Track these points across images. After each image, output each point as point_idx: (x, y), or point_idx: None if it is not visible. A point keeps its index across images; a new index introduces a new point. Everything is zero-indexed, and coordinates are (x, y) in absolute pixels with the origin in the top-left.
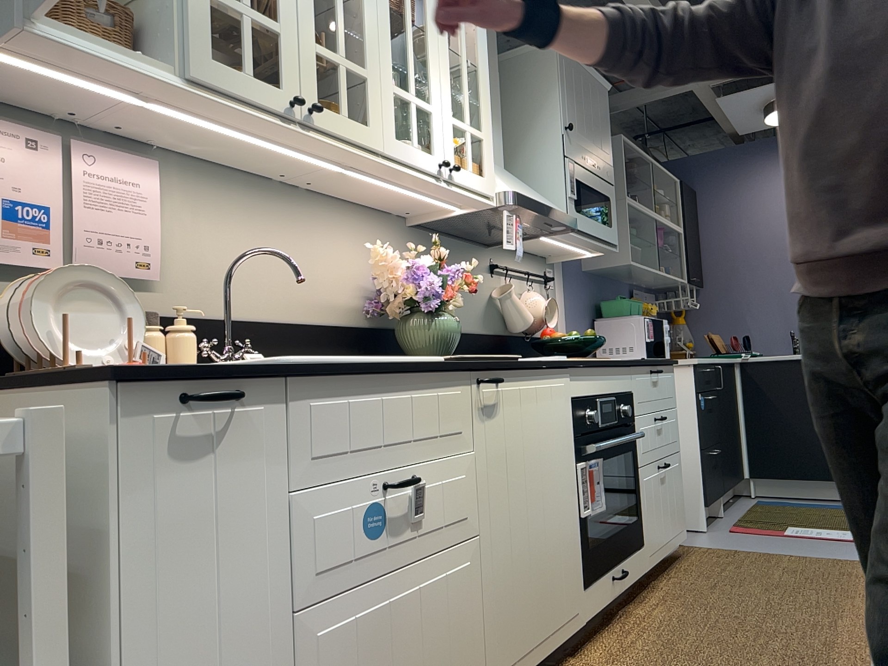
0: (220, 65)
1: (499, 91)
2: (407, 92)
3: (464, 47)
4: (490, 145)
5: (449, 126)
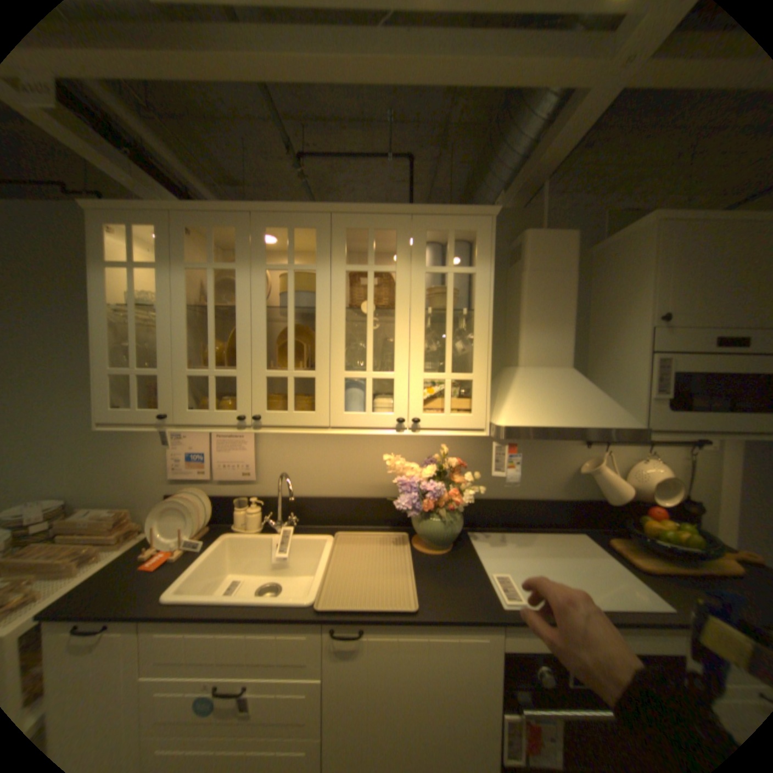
0: (194, 411)
1: (572, 290)
2: (363, 372)
3: (449, 304)
4: (482, 384)
5: (417, 383)
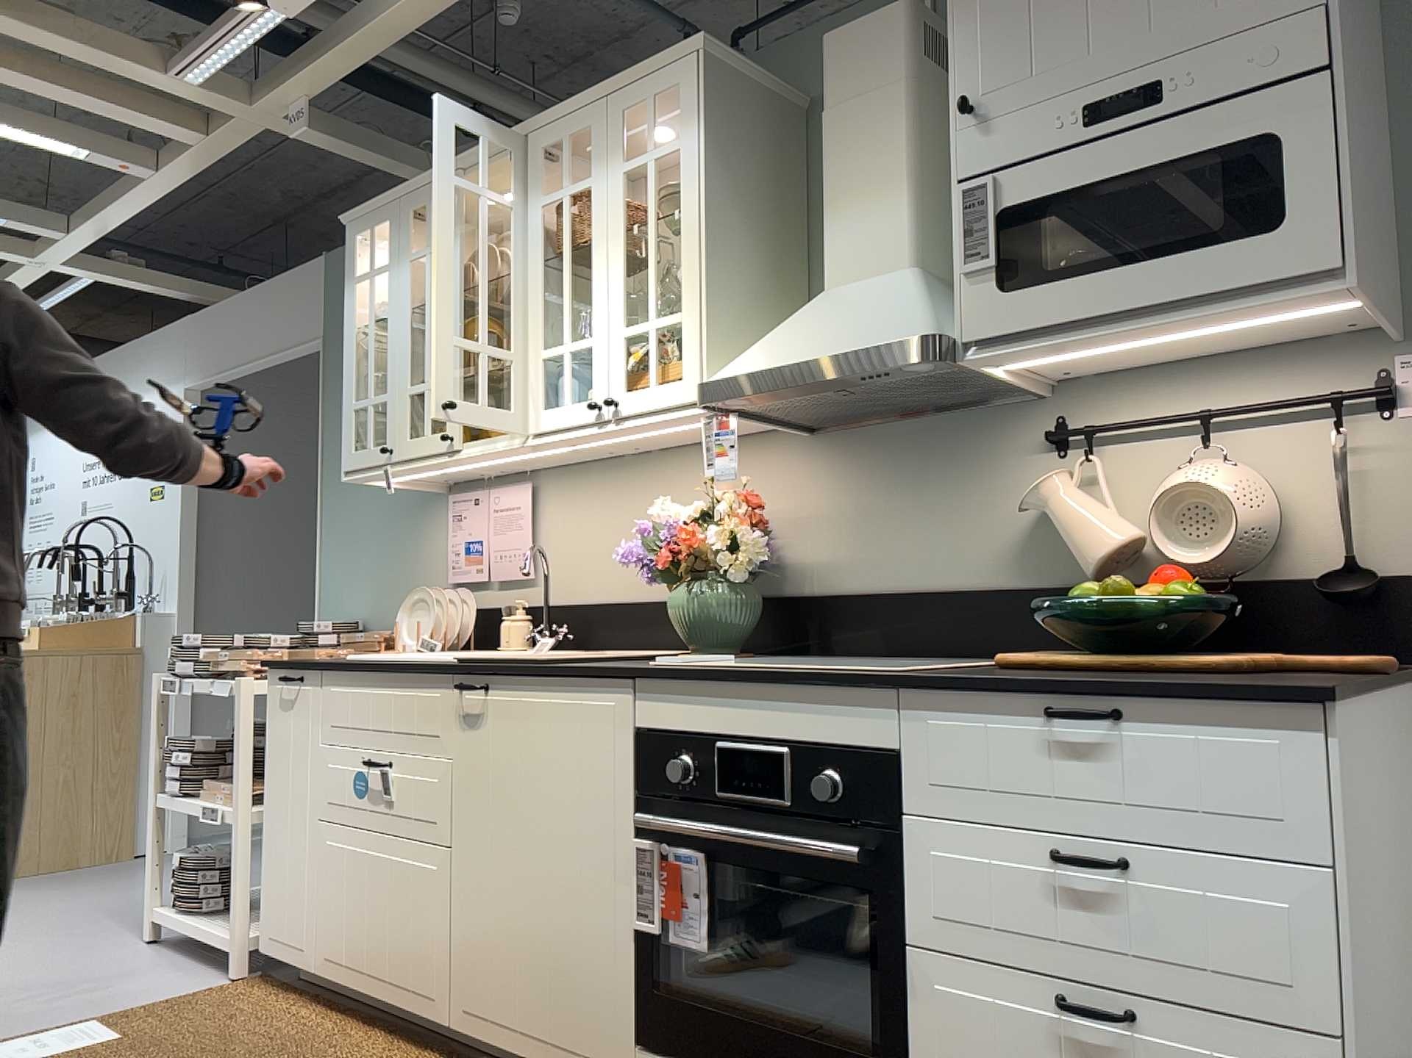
0: (412, 439)
1: (897, 117)
2: (559, 344)
3: (649, 208)
4: (692, 321)
5: (616, 343)
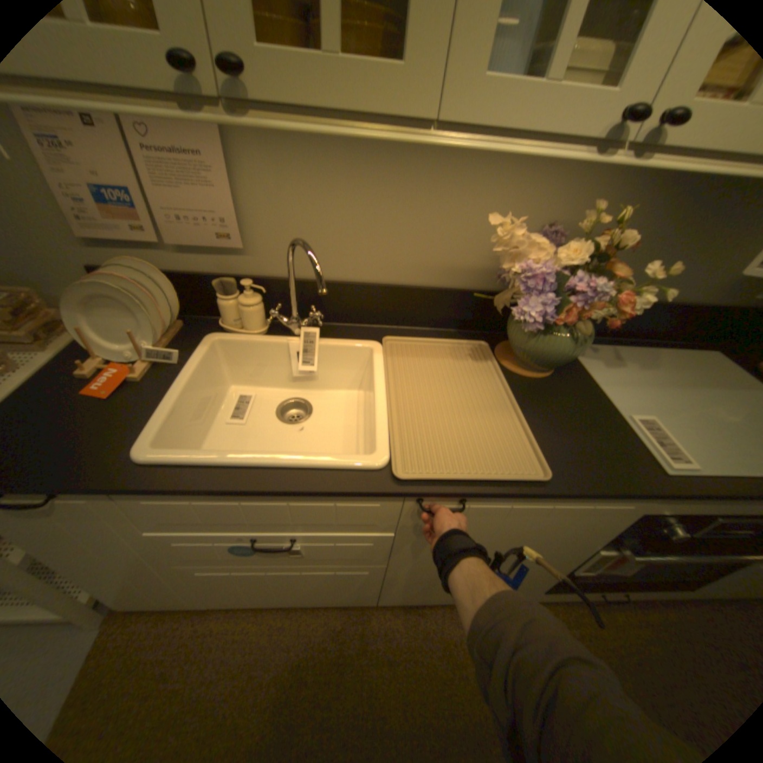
0: None
1: None
2: None
3: None
4: None
5: None
